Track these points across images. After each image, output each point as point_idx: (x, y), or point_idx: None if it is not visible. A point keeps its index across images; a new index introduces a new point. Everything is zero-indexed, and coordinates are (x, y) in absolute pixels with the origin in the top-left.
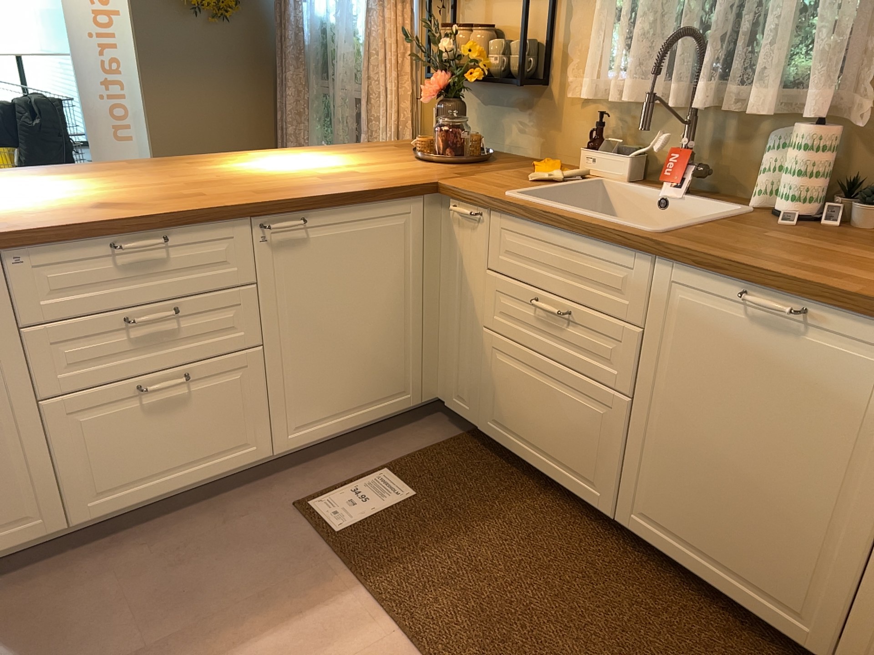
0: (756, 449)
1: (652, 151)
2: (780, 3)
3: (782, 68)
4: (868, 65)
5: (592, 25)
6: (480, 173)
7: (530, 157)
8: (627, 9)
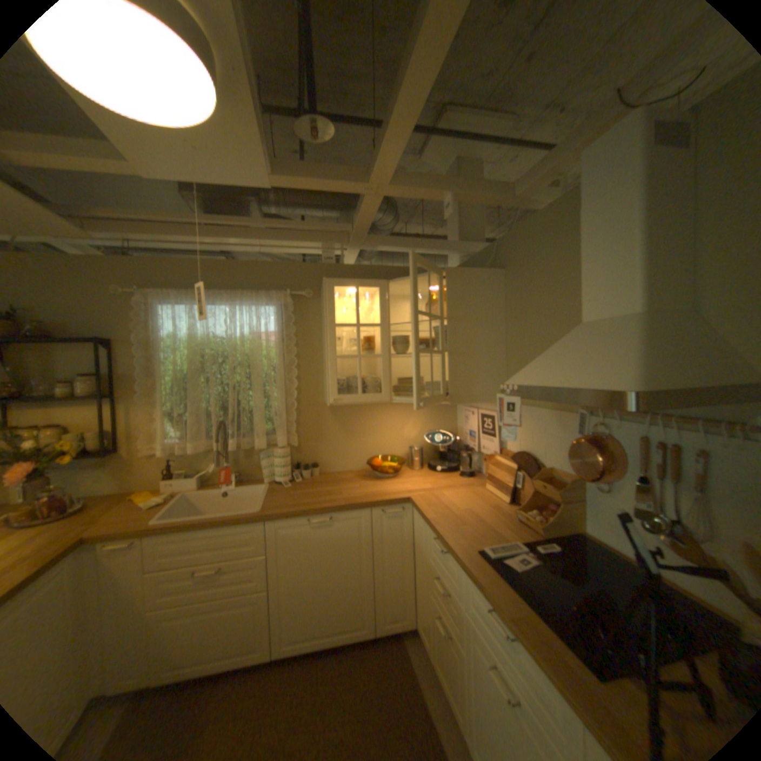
0: (328, 576)
1: (209, 472)
2: (252, 406)
3: (264, 430)
4: (290, 424)
5: (149, 418)
6: (99, 517)
7: (111, 494)
8: (178, 412)
